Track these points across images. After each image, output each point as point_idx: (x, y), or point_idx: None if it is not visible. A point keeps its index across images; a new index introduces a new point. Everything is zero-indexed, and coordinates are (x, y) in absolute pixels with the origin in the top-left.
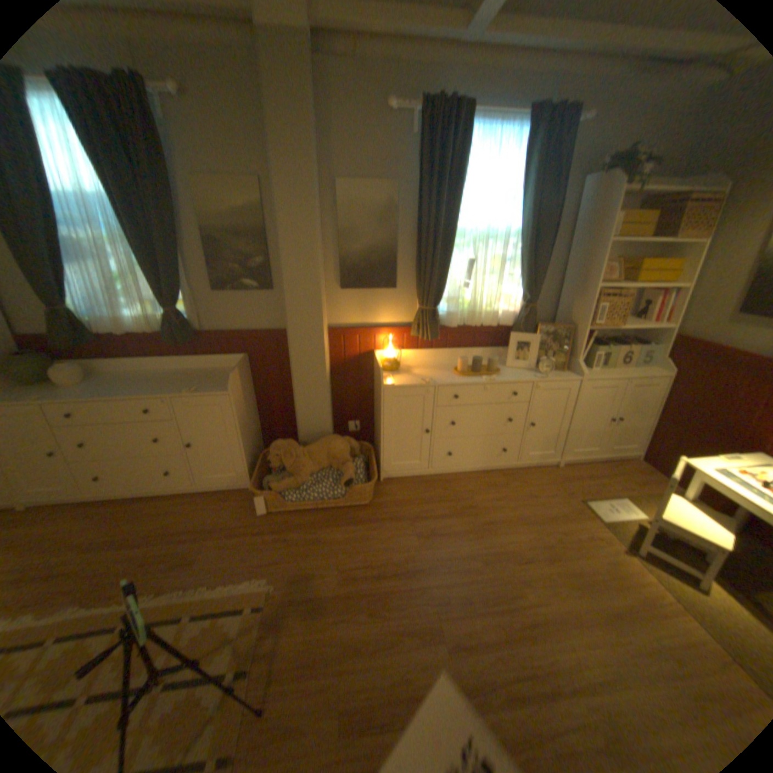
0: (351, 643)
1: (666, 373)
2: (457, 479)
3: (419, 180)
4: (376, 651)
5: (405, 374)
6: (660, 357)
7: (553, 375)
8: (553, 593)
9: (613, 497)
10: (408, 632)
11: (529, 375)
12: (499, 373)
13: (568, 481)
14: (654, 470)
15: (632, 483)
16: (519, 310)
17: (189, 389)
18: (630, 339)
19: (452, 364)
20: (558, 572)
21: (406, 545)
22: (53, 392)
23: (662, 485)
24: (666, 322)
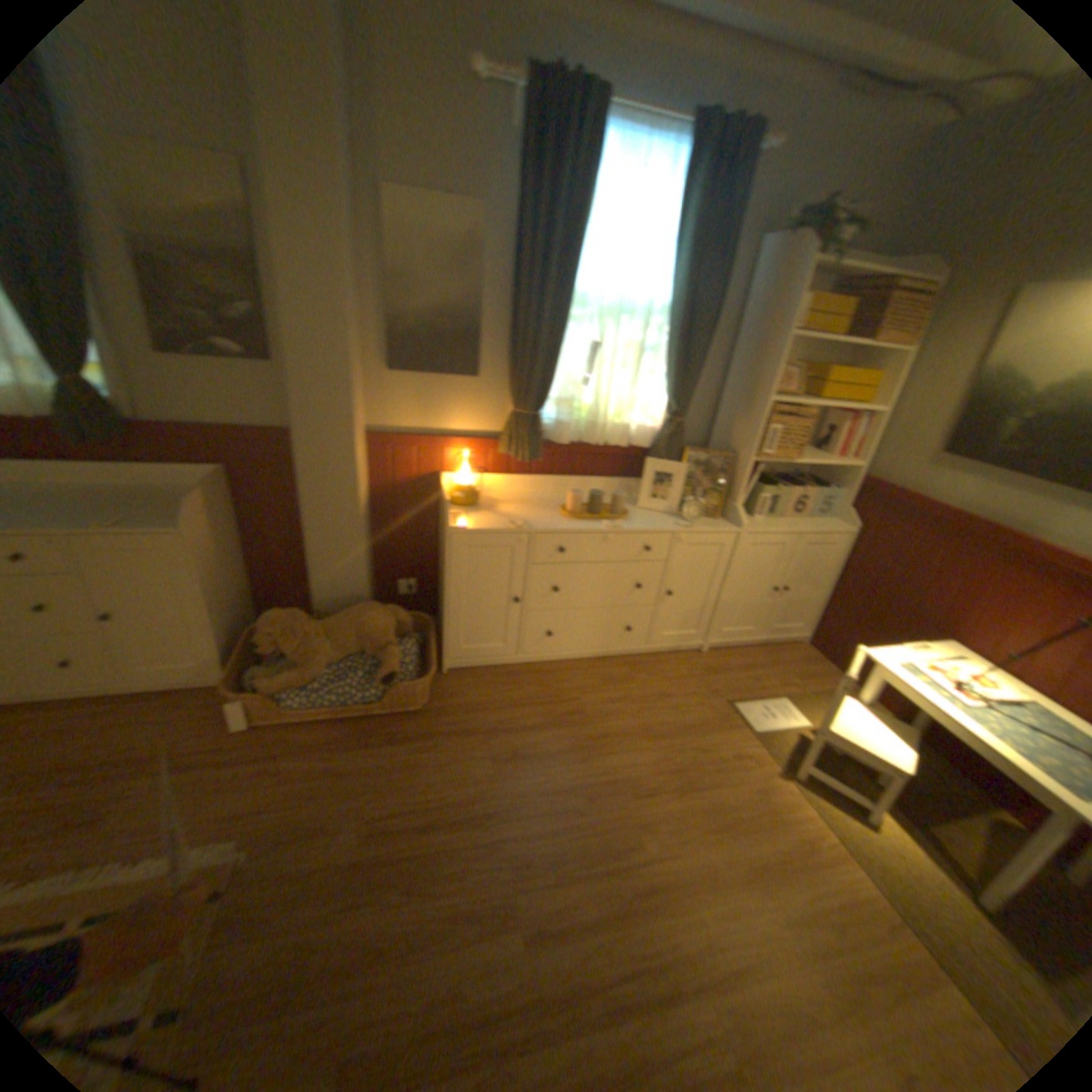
0: (373, 939)
1: (847, 528)
2: (559, 670)
3: (521, 204)
4: (412, 950)
5: (489, 511)
6: (841, 505)
7: (702, 523)
8: (681, 839)
9: (769, 695)
10: (465, 914)
11: (670, 522)
12: (627, 517)
13: (712, 672)
14: (822, 658)
15: (794, 676)
16: (661, 425)
17: (107, 519)
18: (806, 478)
19: (562, 500)
20: (690, 807)
21: (475, 774)
22: None
23: (830, 678)
24: (853, 458)
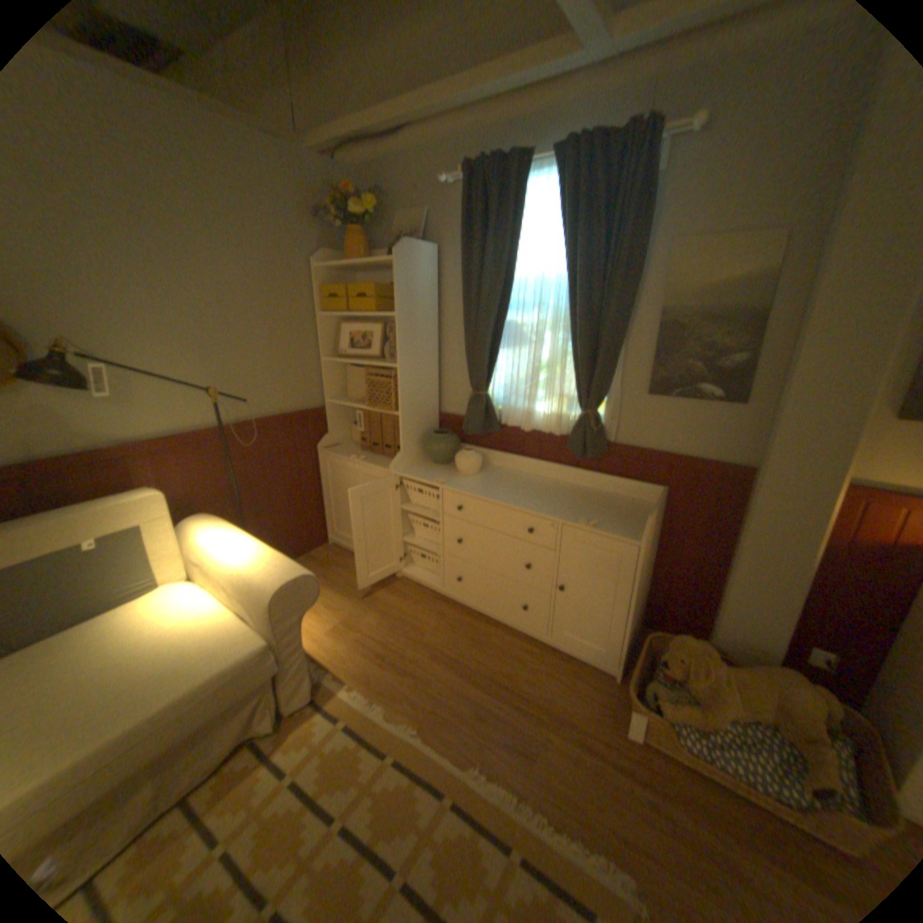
0: None
1: None
2: None
3: None
4: None
5: None
6: None
7: None
8: None
9: None
10: None
11: None
12: None
13: None
14: None
15: None
16: None
17: (586, 518)
18: None
19: None
20: None
21: None
22: (454, 476)
23: None
24: None
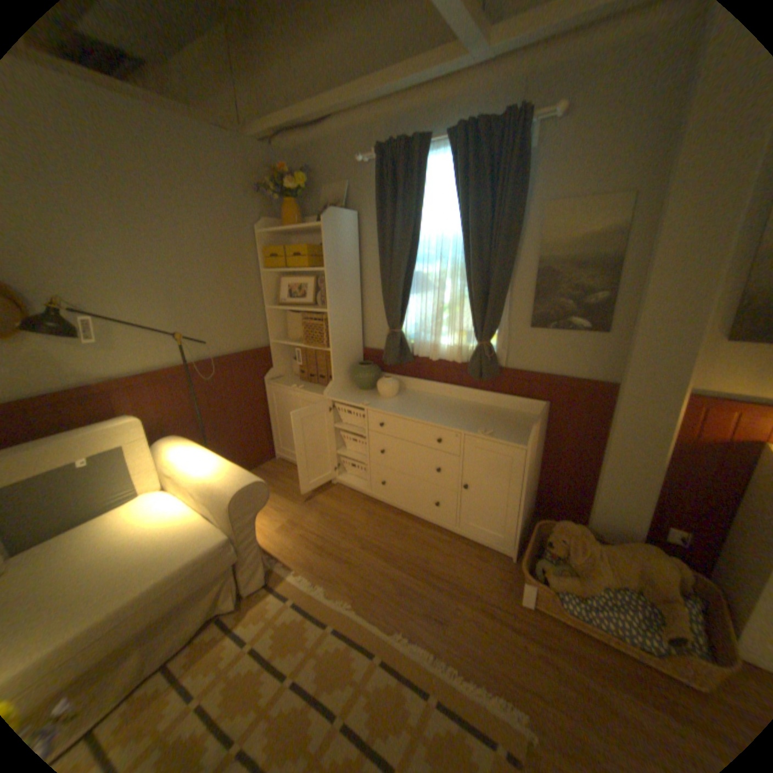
0: None
1: None
2: None
3: None
4: None
5: None
6: None
7: None
8: None
9: None
10: None
11: None
12: None
13: None
14: None
15: None
16: None
17: (484, 429)
18: None
19: None
20: None
21: None
22: (376, 399)
23: None
24: None
